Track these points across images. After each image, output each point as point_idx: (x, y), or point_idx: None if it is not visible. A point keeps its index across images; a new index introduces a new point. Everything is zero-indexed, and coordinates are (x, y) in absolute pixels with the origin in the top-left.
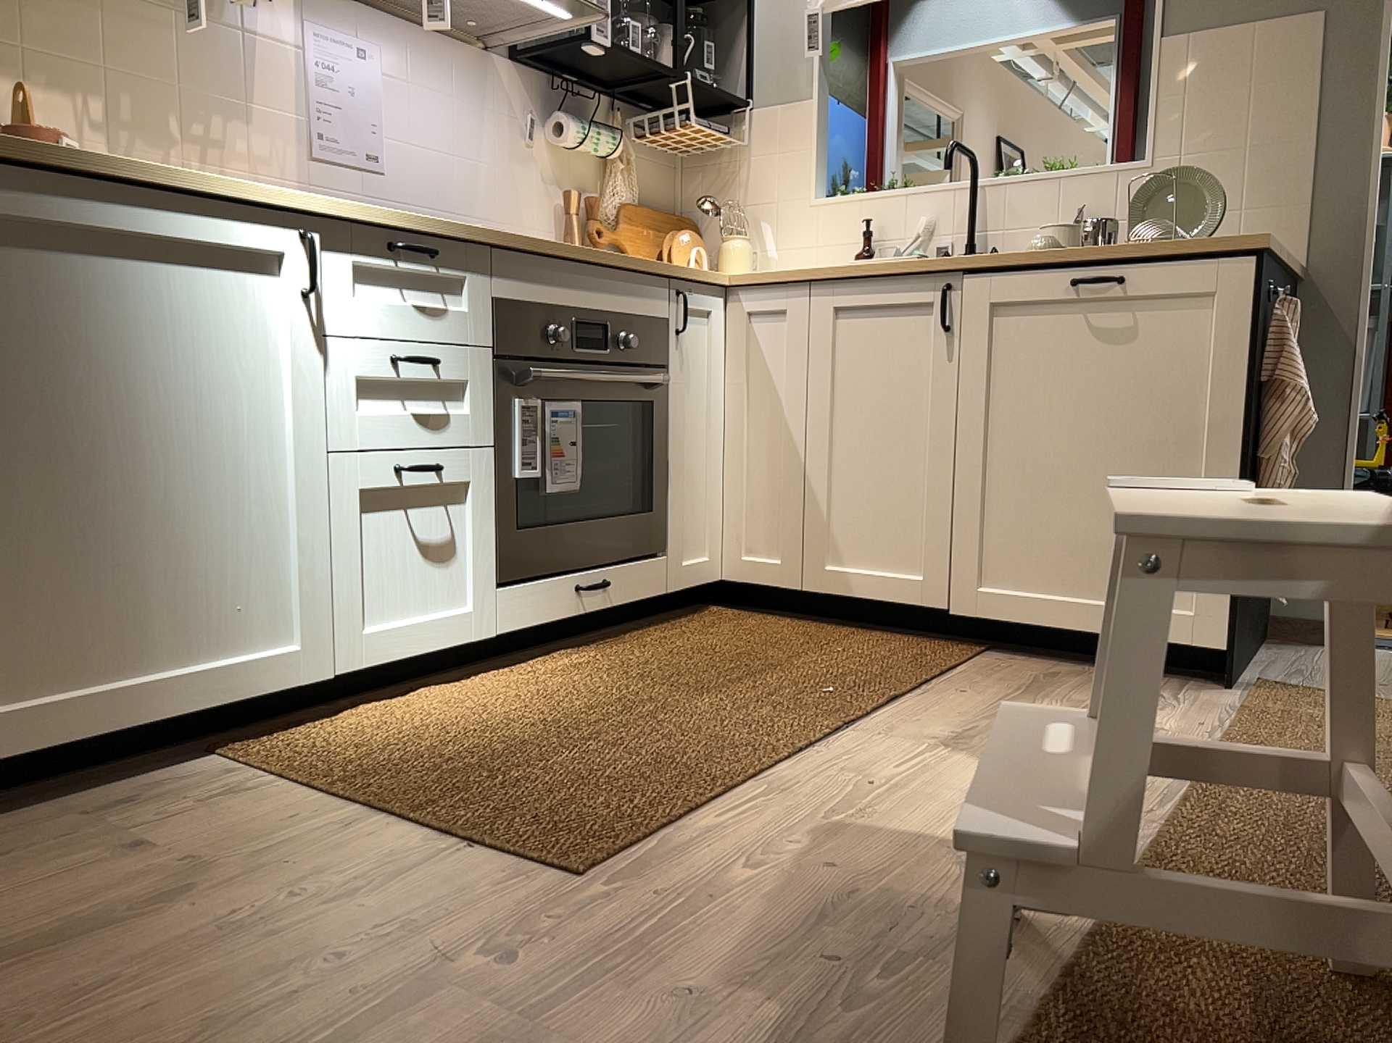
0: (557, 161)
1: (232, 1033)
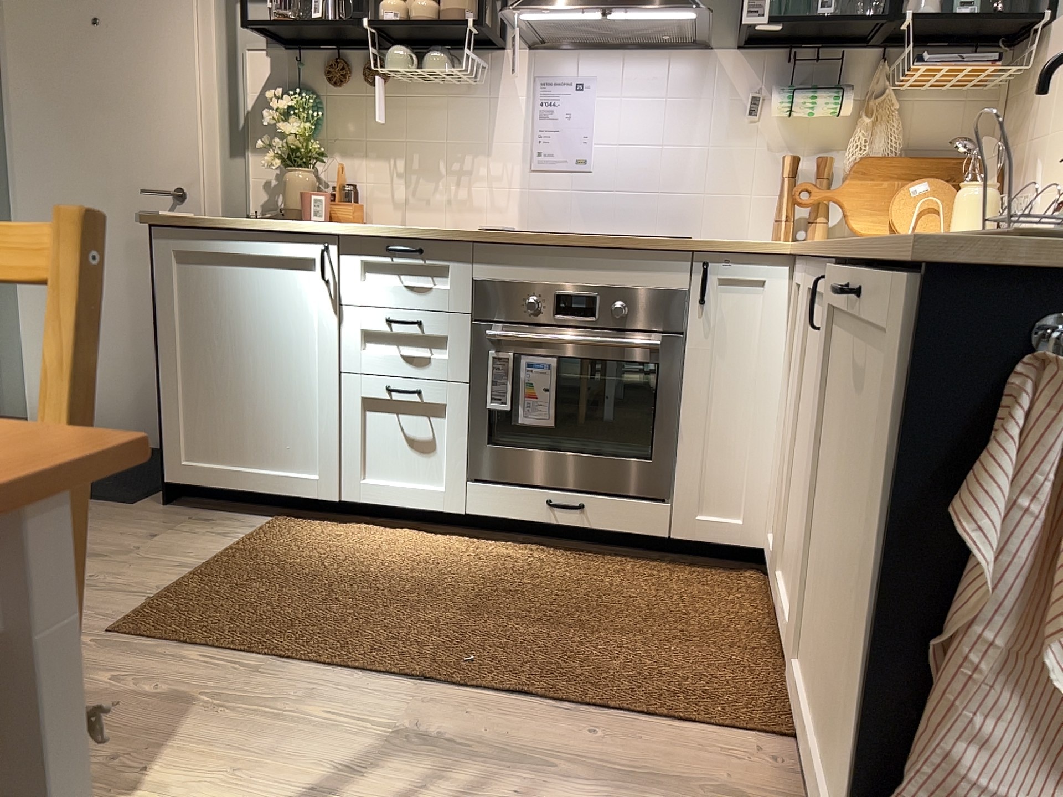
0: (788, 128)
1: None
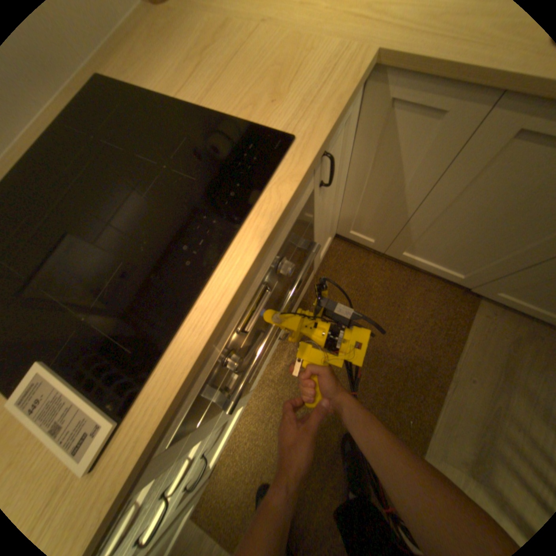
0: None
1: None
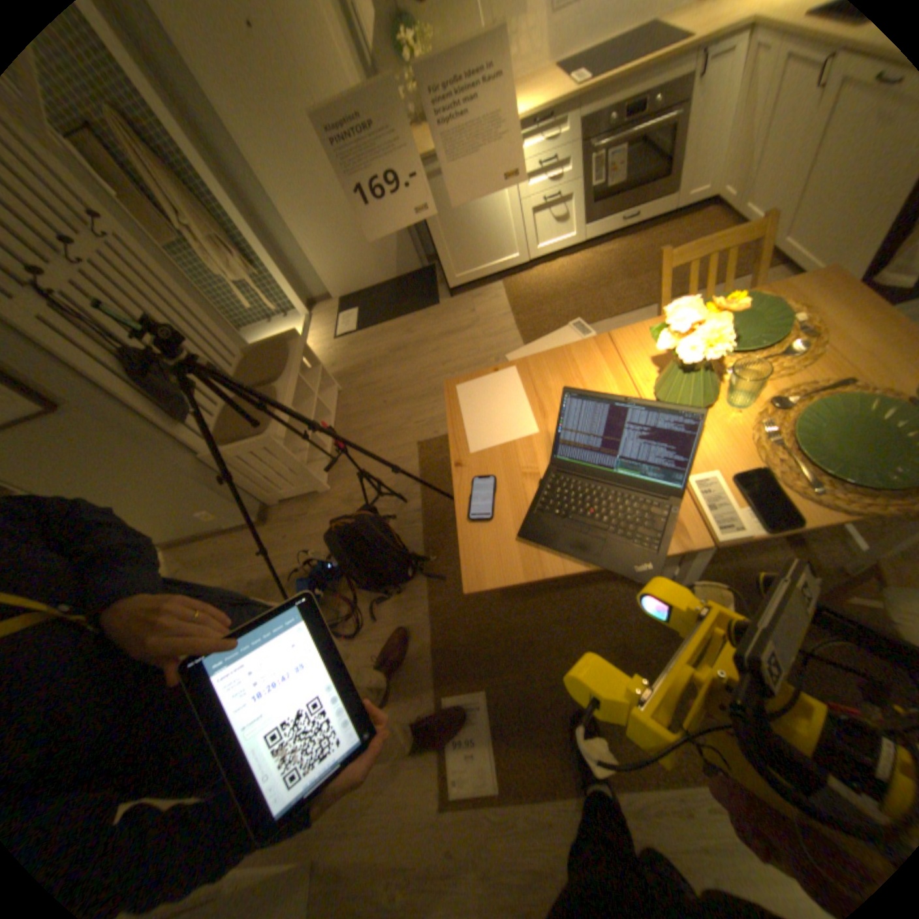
0: None
1: (461, 358)
